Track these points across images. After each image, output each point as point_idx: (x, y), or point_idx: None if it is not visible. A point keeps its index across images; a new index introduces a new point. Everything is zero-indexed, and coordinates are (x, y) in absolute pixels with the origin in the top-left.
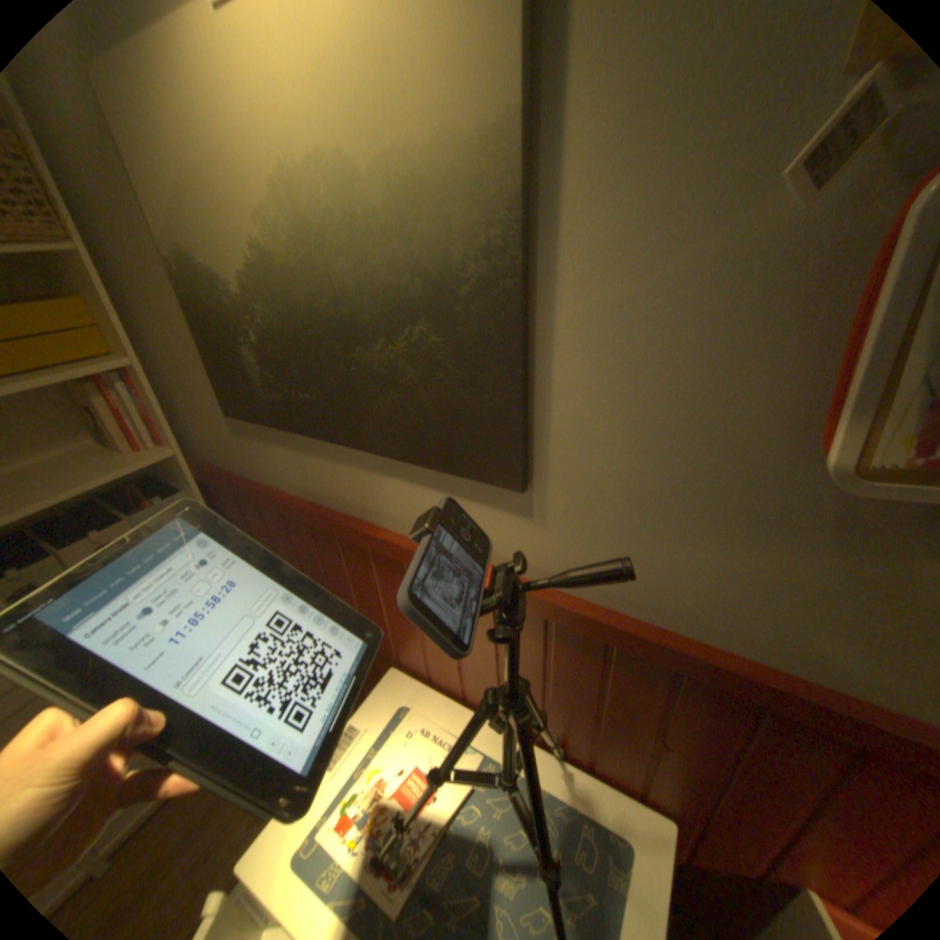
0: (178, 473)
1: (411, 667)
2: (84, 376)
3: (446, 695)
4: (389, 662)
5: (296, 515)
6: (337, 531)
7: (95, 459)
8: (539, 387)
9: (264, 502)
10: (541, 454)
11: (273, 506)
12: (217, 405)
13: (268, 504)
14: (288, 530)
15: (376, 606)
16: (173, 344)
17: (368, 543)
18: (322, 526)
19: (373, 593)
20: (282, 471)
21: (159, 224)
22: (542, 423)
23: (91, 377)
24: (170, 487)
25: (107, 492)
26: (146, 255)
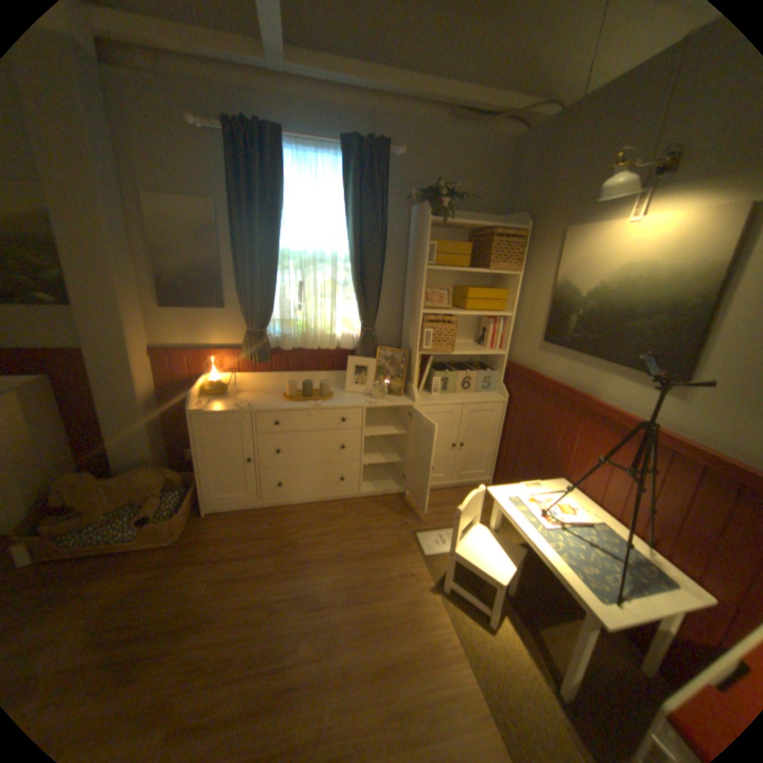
0: (500, 363)
1: (576, 481)
2: (489, 317)
3: (591, 500)
4: (562, 478)
5: (554, 388)
6: (574, 397)
7: (475, 347)
8: (708, 345)
9: (539, 380)
10: (699, 371)
11: (543, 383)
12: (539, 337)
13: (541, 381)
14: (542, 397)
15: (573, 442)
16: (534, 312)
17: (588, 404)
18: (567, 394)
19: (575, 434)
20: (556, 369)
21: (562, 271)
22: (704, 359)
23: (492, 318)
24: (489, 369)
25: (466, 363)
26: (545, 280)
